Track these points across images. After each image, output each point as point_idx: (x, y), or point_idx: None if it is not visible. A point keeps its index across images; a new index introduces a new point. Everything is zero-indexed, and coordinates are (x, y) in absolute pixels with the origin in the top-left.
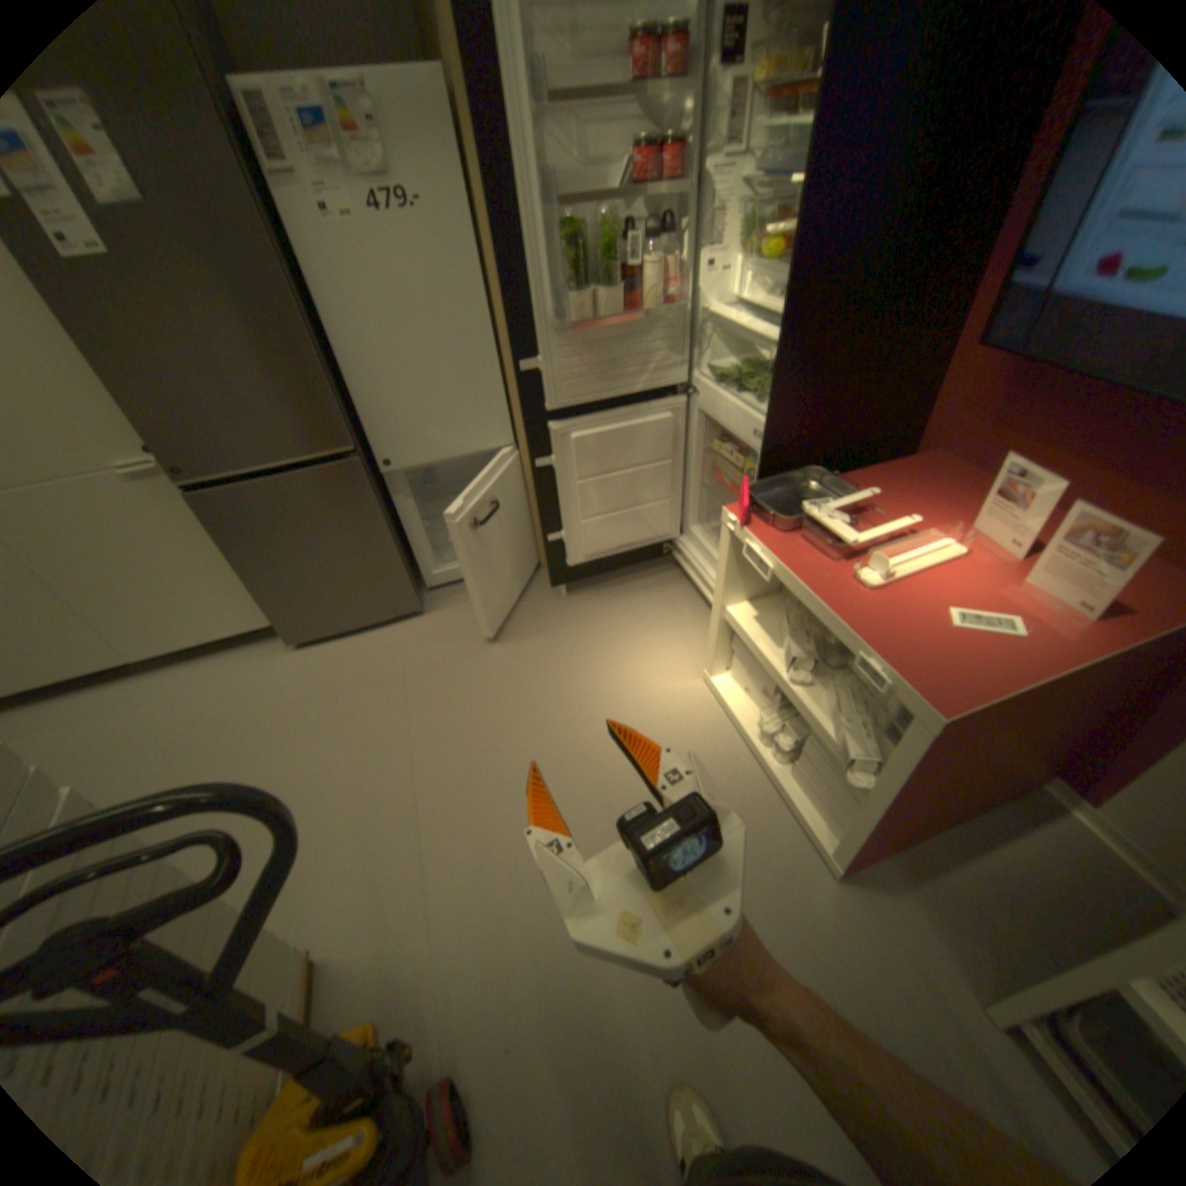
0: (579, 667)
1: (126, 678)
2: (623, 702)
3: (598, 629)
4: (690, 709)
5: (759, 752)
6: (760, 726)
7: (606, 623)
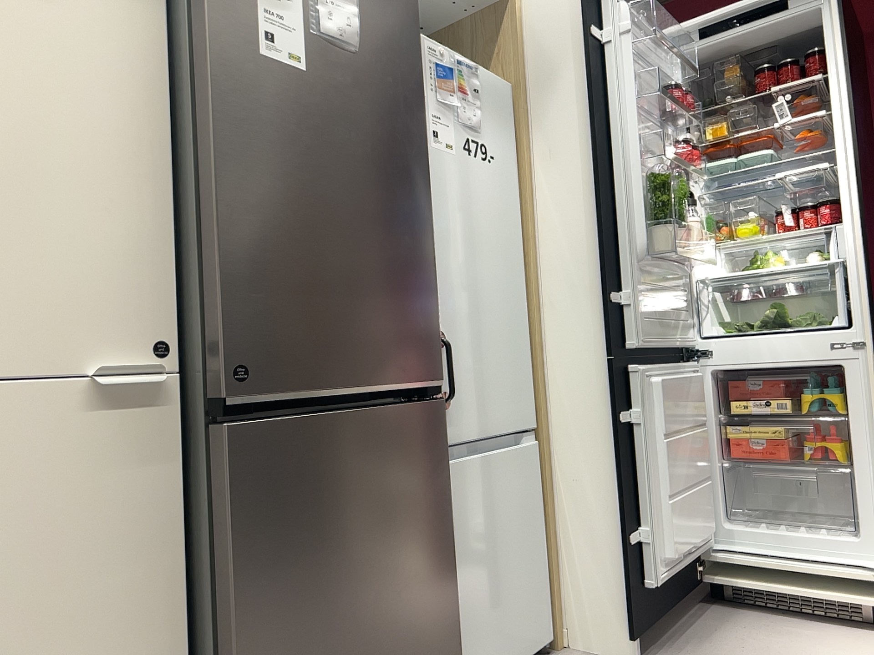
0: None
1: None
2: None
3: None
4: None
5: None
6: None
7: None
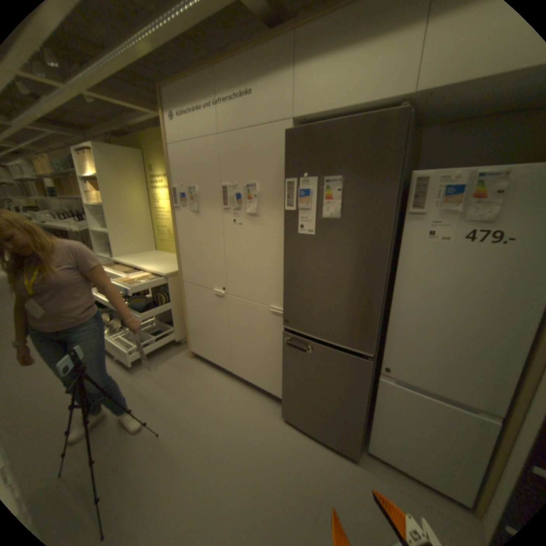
0: None
1: (229, 376)
2: None
3: None
4: None
5: None
6: None
7: None
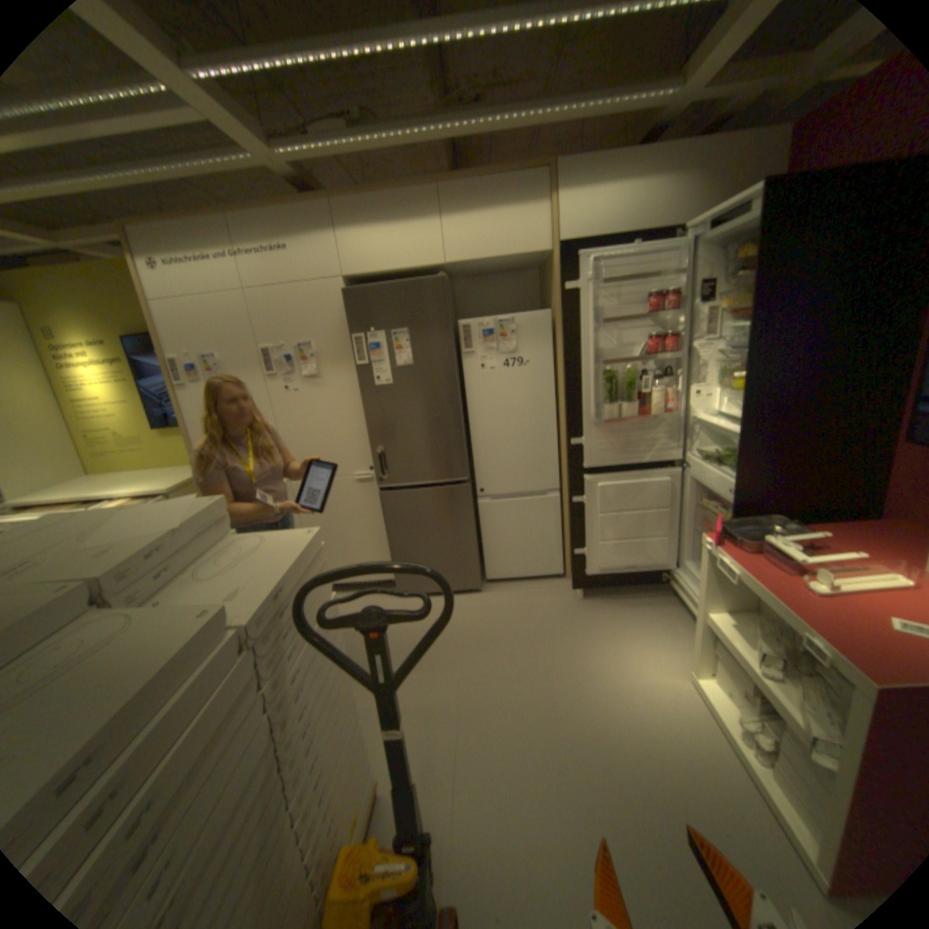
0: (587, 650)
1: None
2: (621, 683)
3: (605, 626)
4: (678, 703)
5: (739, 746)
6: (742, 727)
7: (612, 623)
